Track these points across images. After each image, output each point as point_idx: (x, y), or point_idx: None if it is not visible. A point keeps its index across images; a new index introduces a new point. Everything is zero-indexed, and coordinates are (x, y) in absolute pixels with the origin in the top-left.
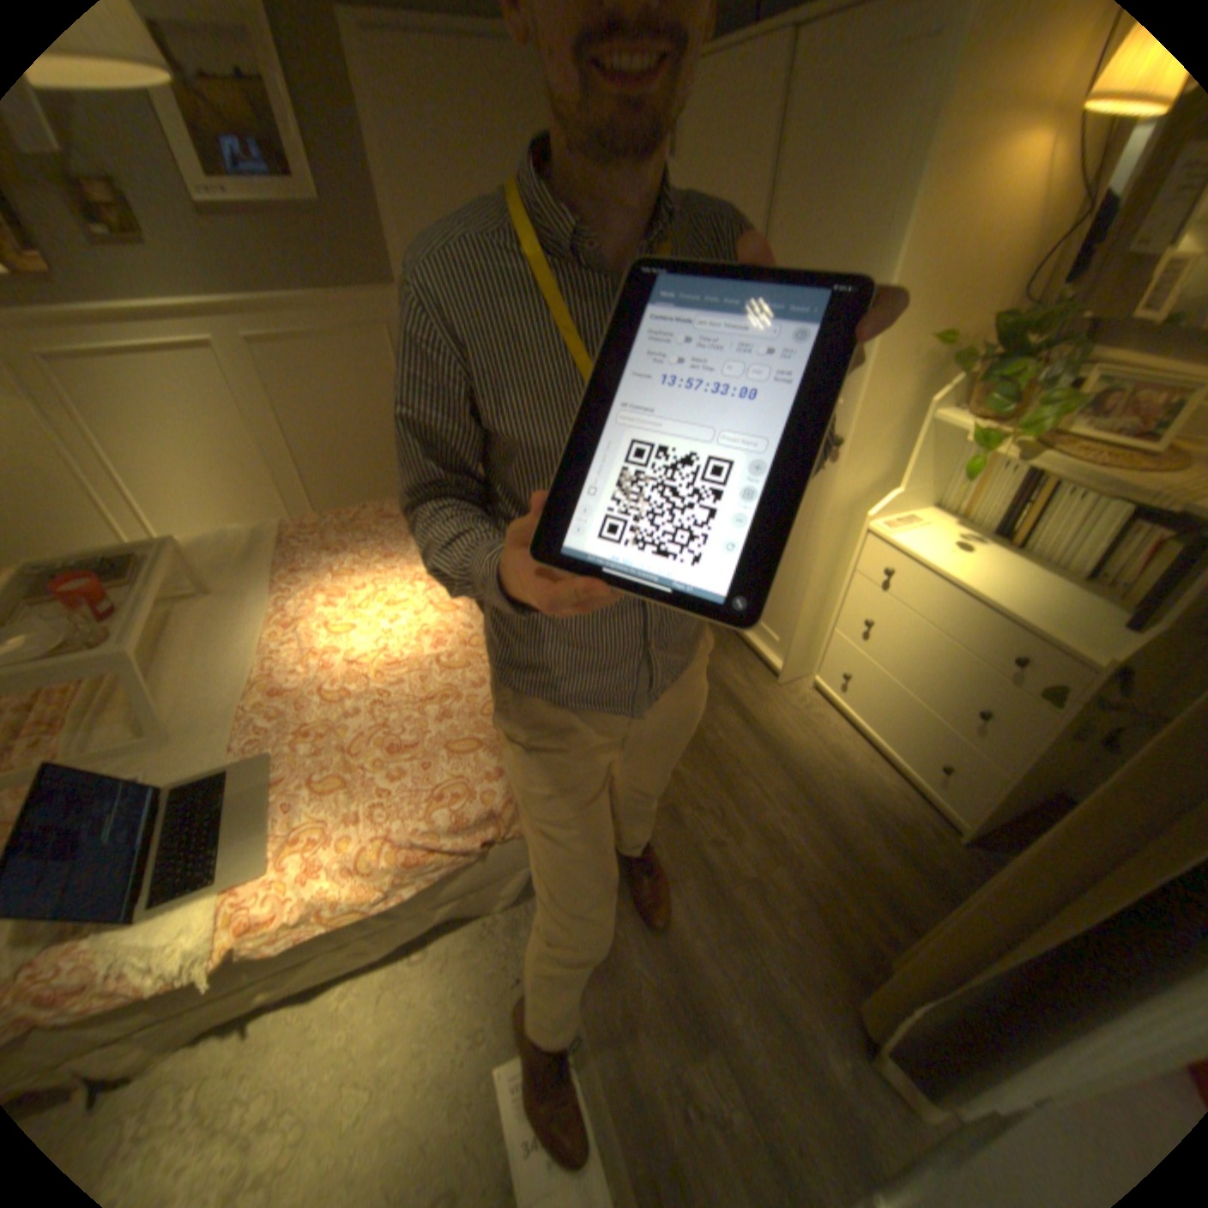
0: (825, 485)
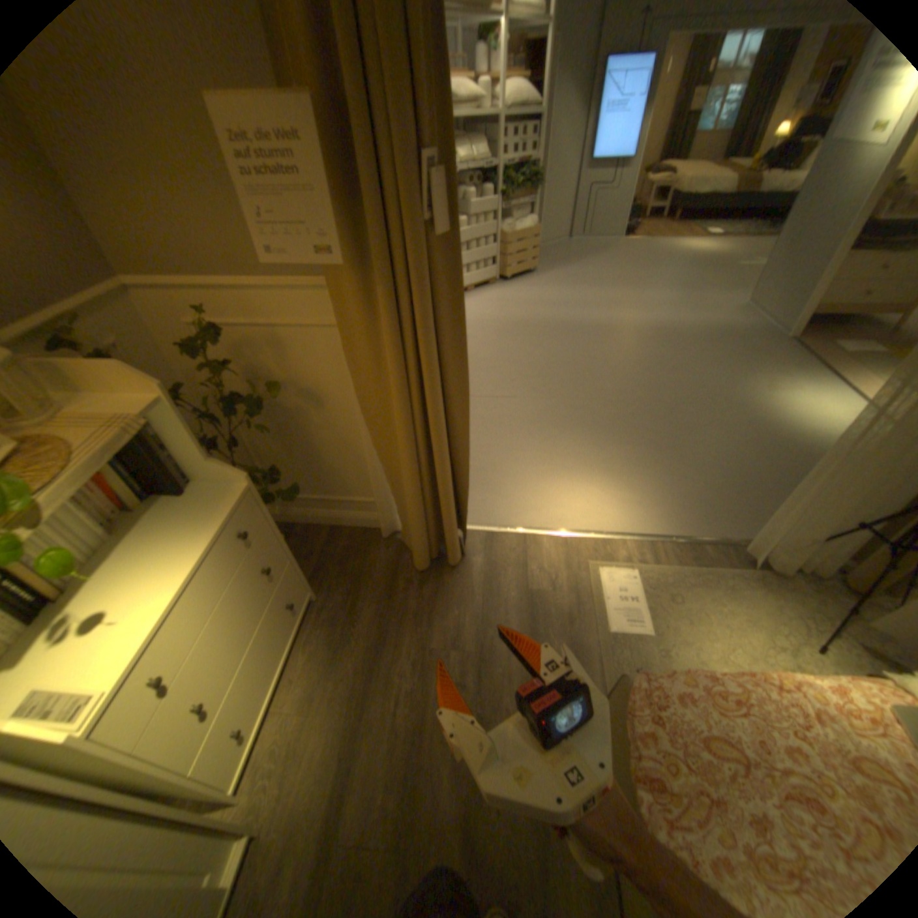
0: None
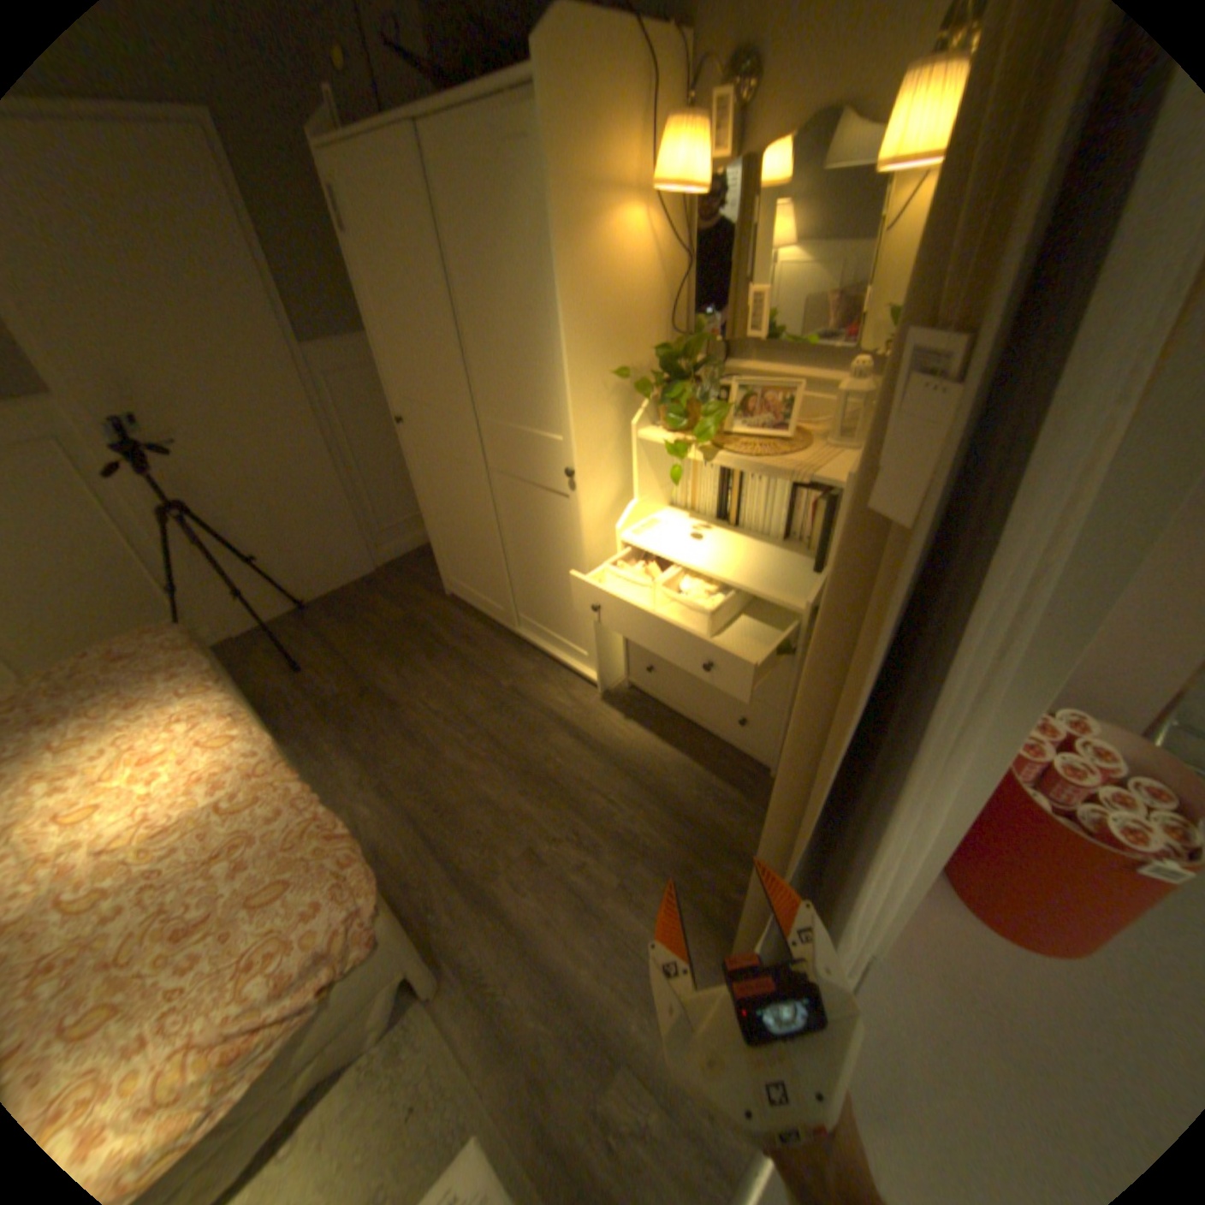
0: (575, 511)
